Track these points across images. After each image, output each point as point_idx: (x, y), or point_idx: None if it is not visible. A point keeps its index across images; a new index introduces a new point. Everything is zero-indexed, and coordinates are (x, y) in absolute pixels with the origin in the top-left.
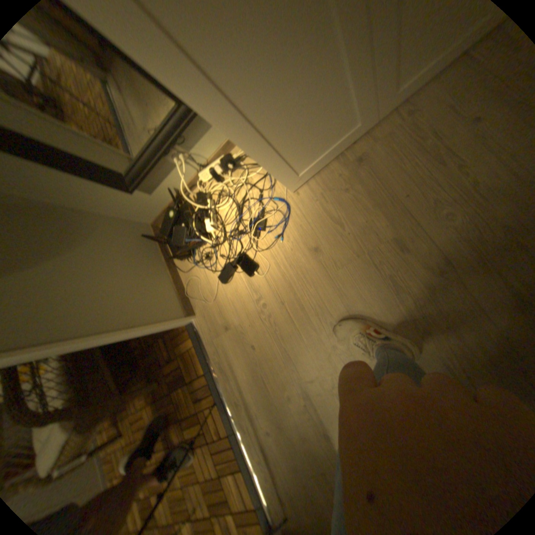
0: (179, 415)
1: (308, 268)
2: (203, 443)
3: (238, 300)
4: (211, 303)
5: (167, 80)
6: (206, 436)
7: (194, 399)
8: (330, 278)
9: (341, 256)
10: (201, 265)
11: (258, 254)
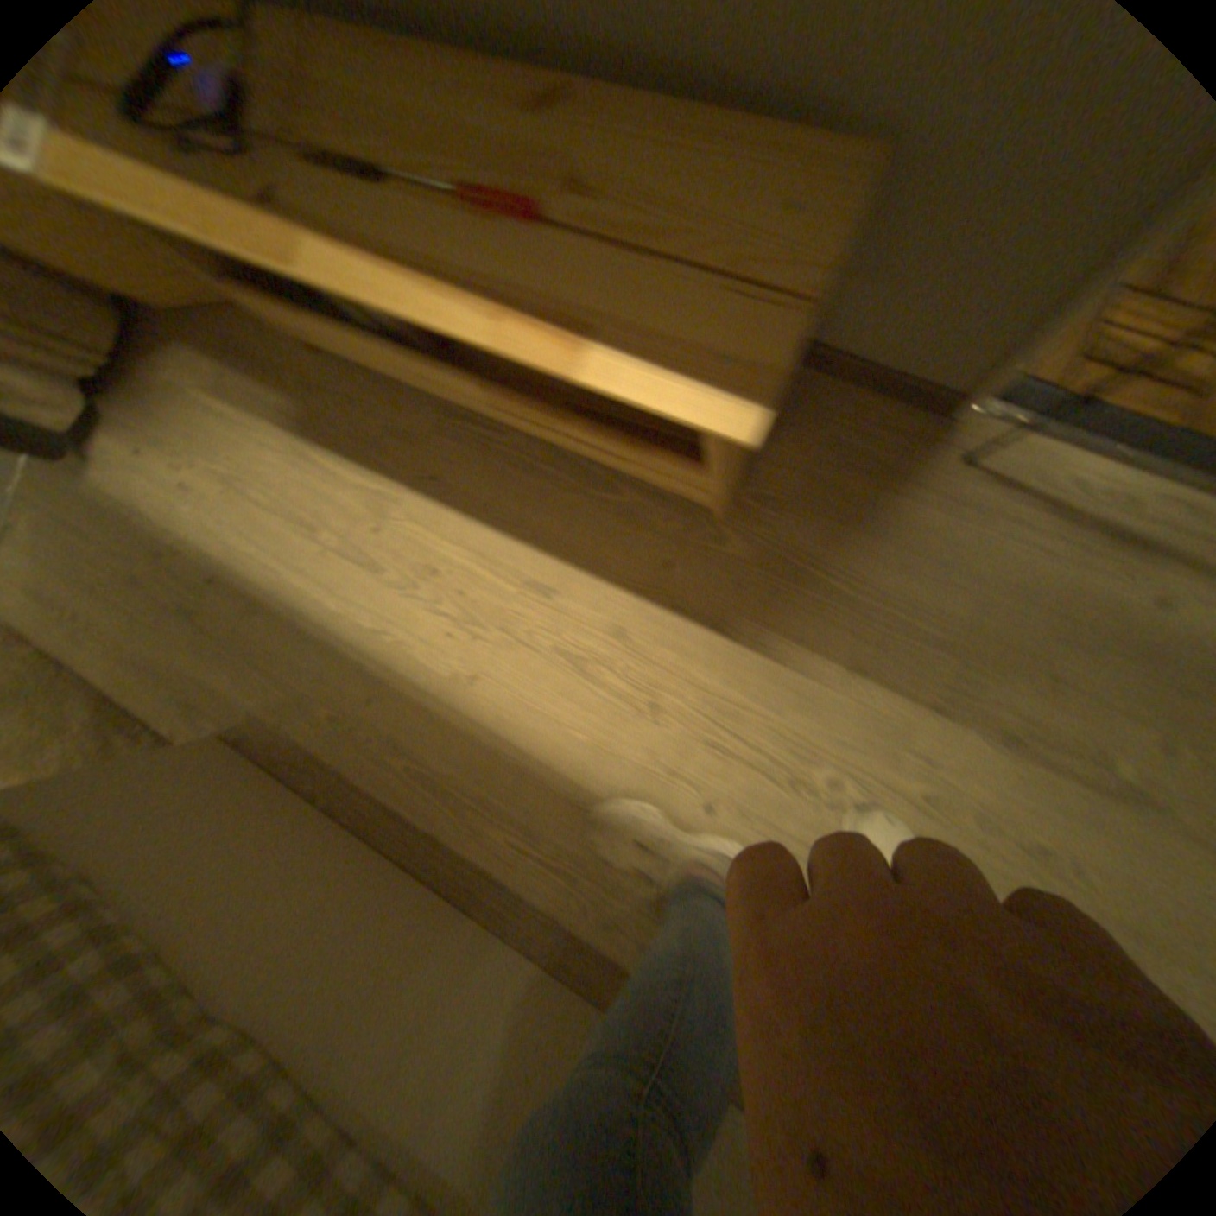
0: None
1: None
2: None
3: None
4: None
5: None
6: None
7: None
8: None
9: None
10: None
11: None
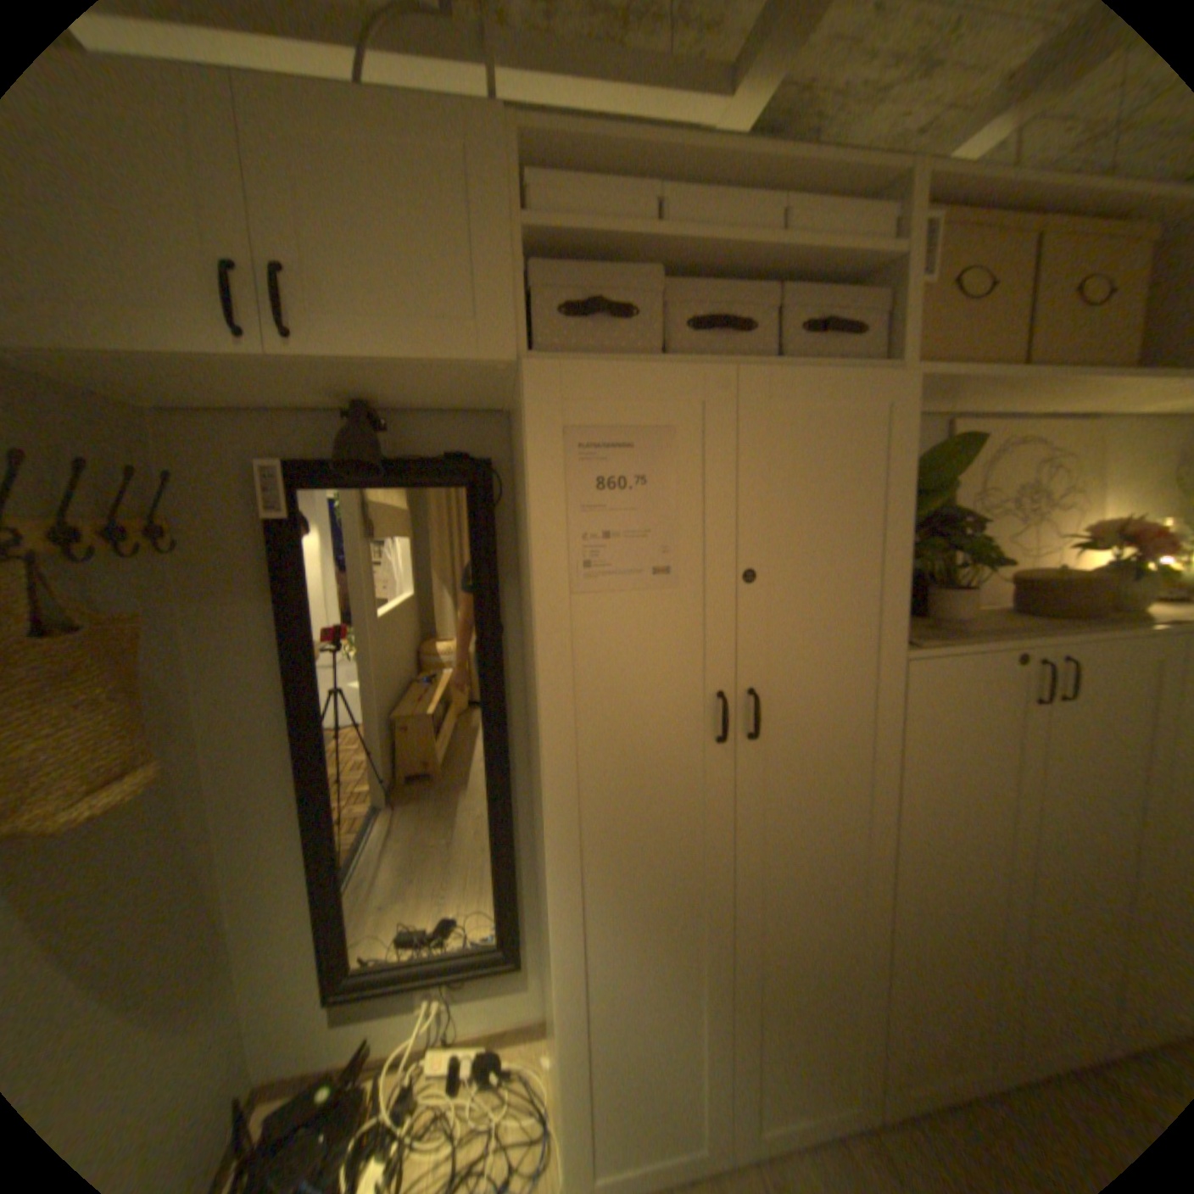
0: None
1: None
2: None
3: None
4: None
5: (555, 964)
6: None
7: None
8: None
9: None
10: None
11: None
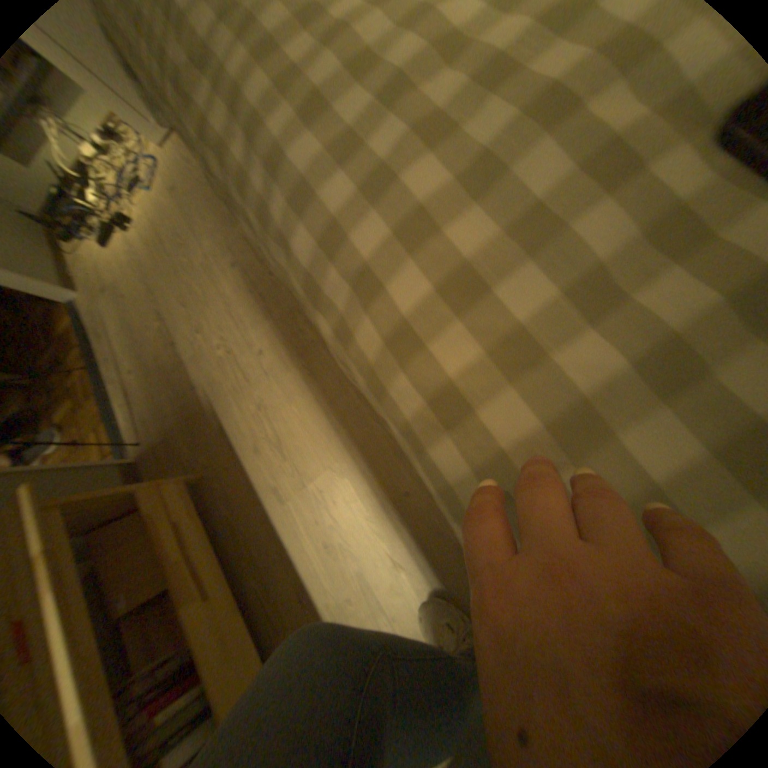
0: (51, 403)
1: (165, 205)
2: (71, 418)
3: (113, 259)
4: (90, 273)
5: None
6: (74, 408)
7: (66, 377)
8: (179, 207)
9: (187, 185)
10: (84, 240)
11: (131, 209)
